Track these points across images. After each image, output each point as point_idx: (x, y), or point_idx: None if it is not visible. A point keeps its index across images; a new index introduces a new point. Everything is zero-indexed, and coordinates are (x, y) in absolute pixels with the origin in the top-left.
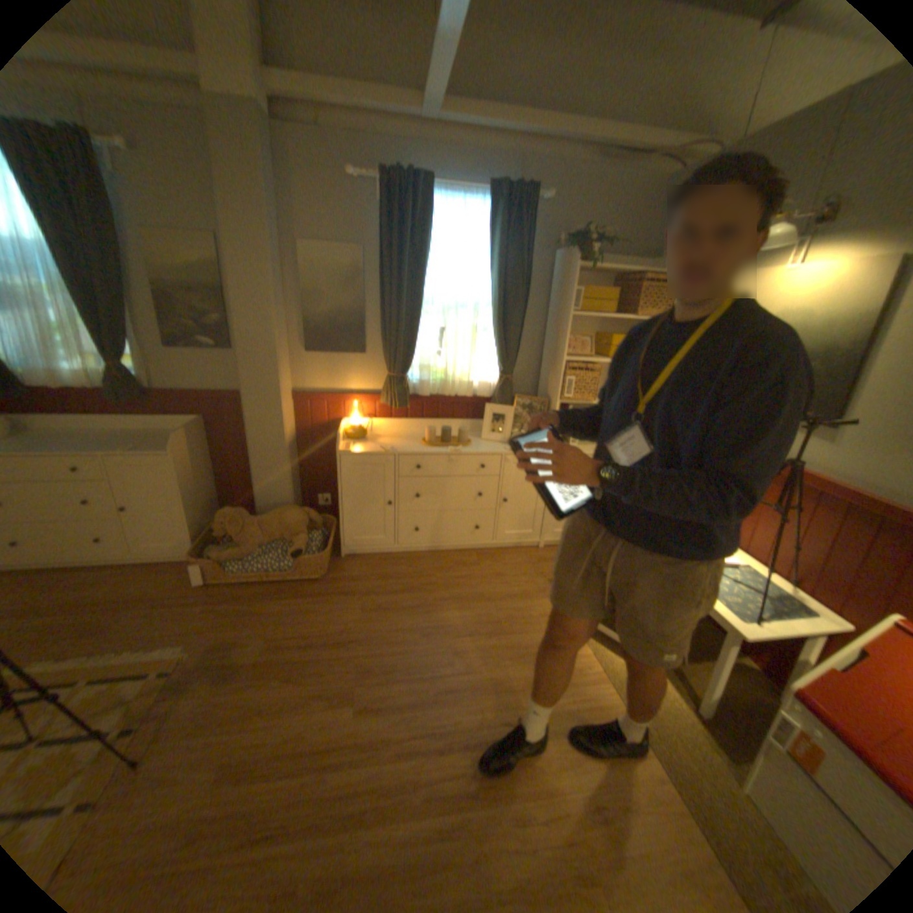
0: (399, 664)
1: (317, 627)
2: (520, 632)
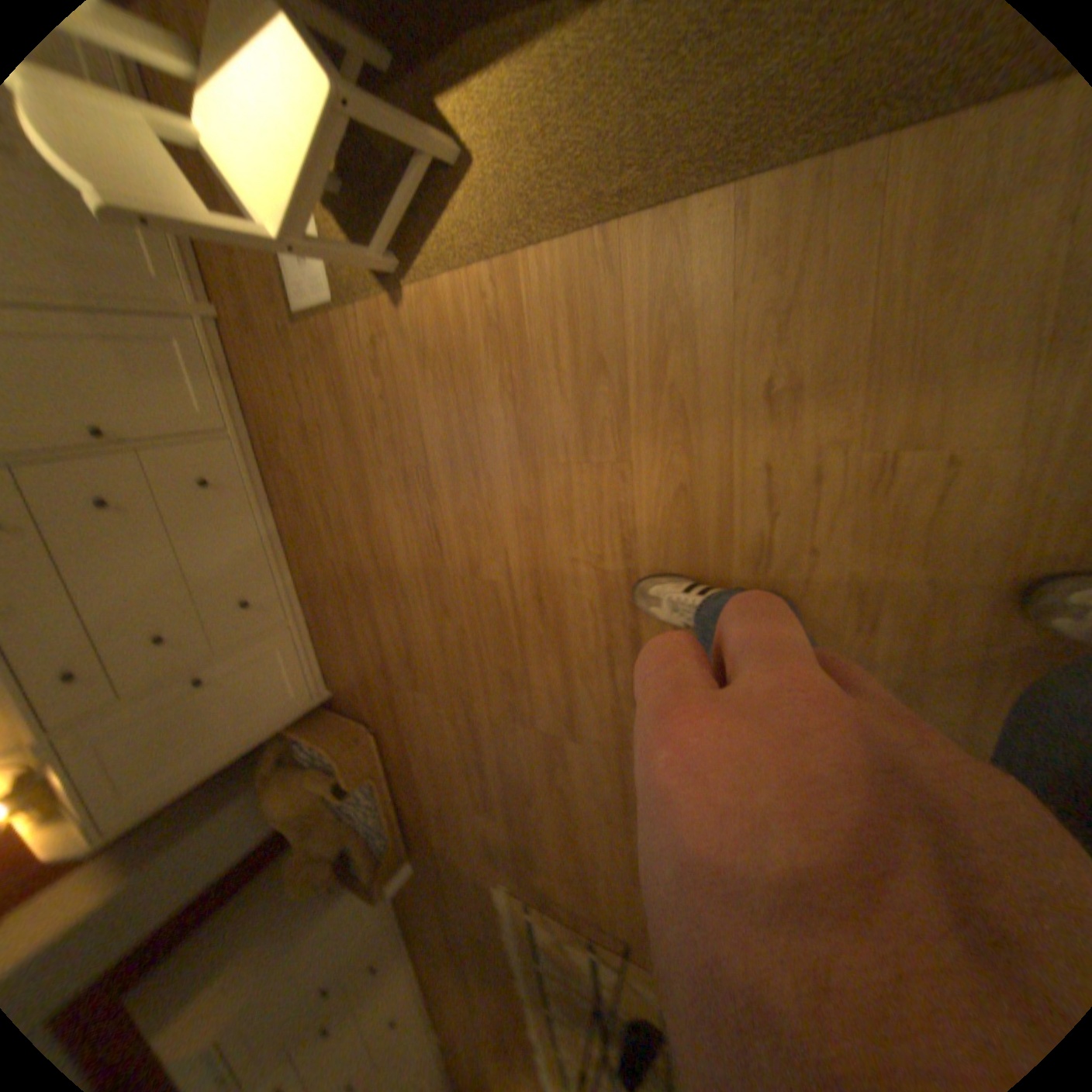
0: (490, 661)
1: (443, 750)
2: (412, 430)
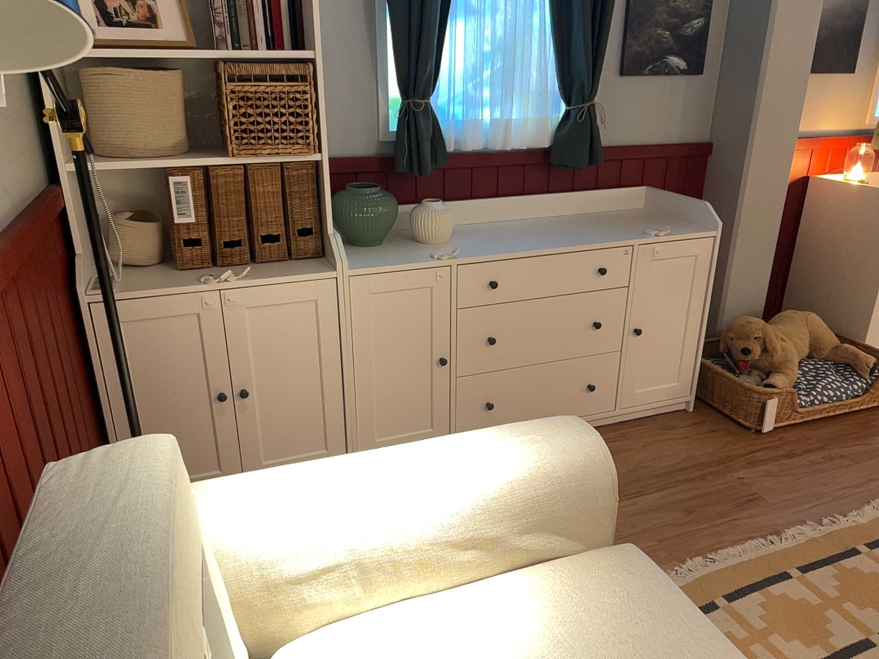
0: None
1: None
2: None
